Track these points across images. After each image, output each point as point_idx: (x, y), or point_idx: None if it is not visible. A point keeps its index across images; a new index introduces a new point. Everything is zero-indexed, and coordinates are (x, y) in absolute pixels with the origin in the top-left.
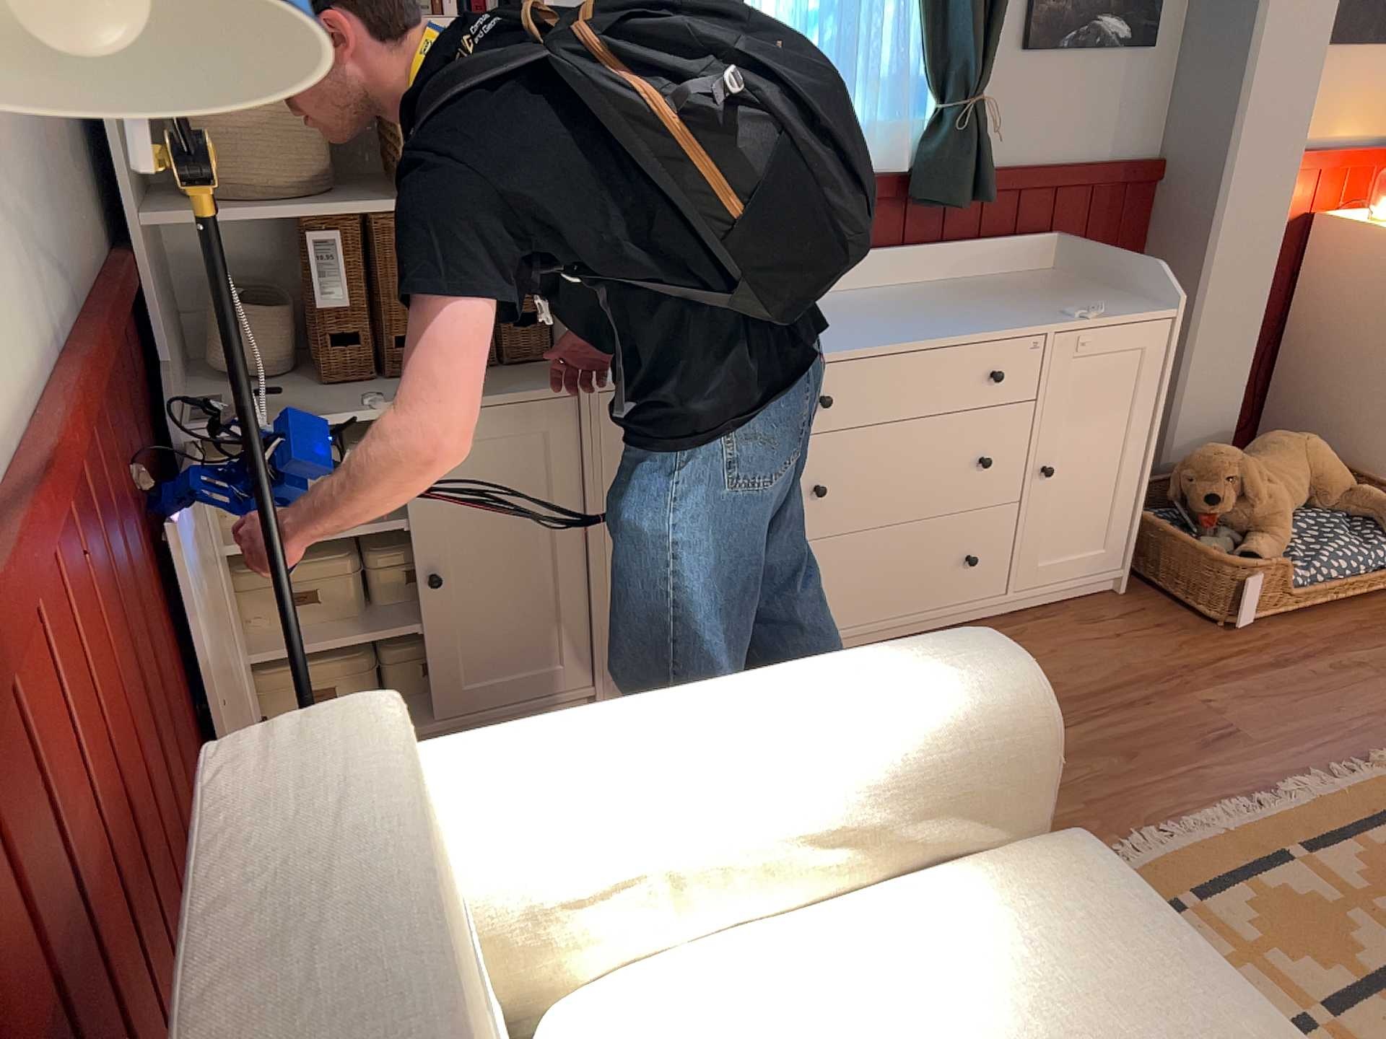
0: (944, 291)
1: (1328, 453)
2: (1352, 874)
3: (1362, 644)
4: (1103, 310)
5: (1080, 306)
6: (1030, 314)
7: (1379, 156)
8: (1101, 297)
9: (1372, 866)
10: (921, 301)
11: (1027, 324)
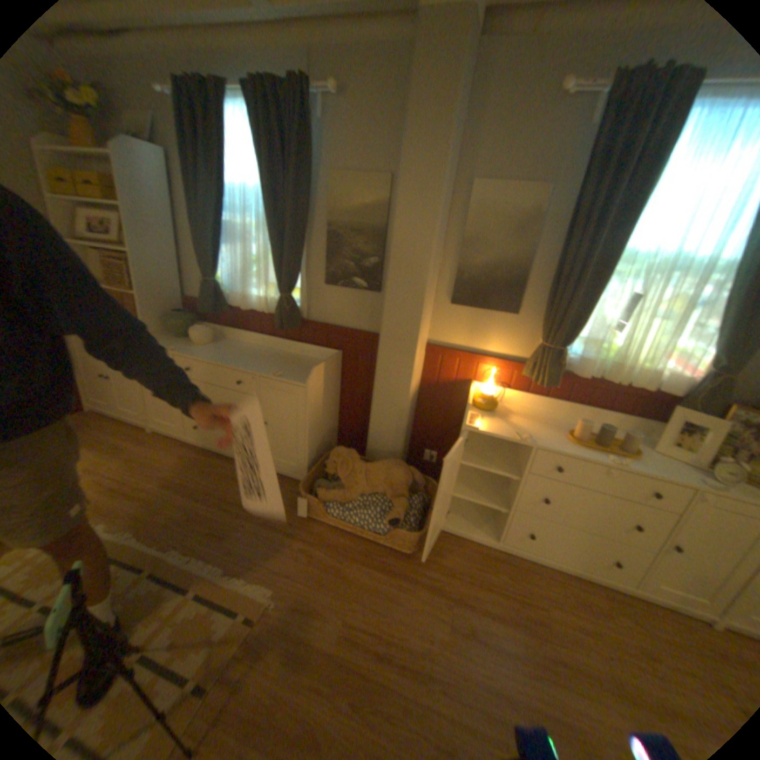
0: (281, 357)
1: (398, 477)
2: (140, 593)
3: (329, 553)
4: (278, 375)
5: (285, 373)
6: (267, 369)
7: (509, 366)
8: (306, 374)
9: (148, 597)
10: (265, 356)
11: (255, 371)
